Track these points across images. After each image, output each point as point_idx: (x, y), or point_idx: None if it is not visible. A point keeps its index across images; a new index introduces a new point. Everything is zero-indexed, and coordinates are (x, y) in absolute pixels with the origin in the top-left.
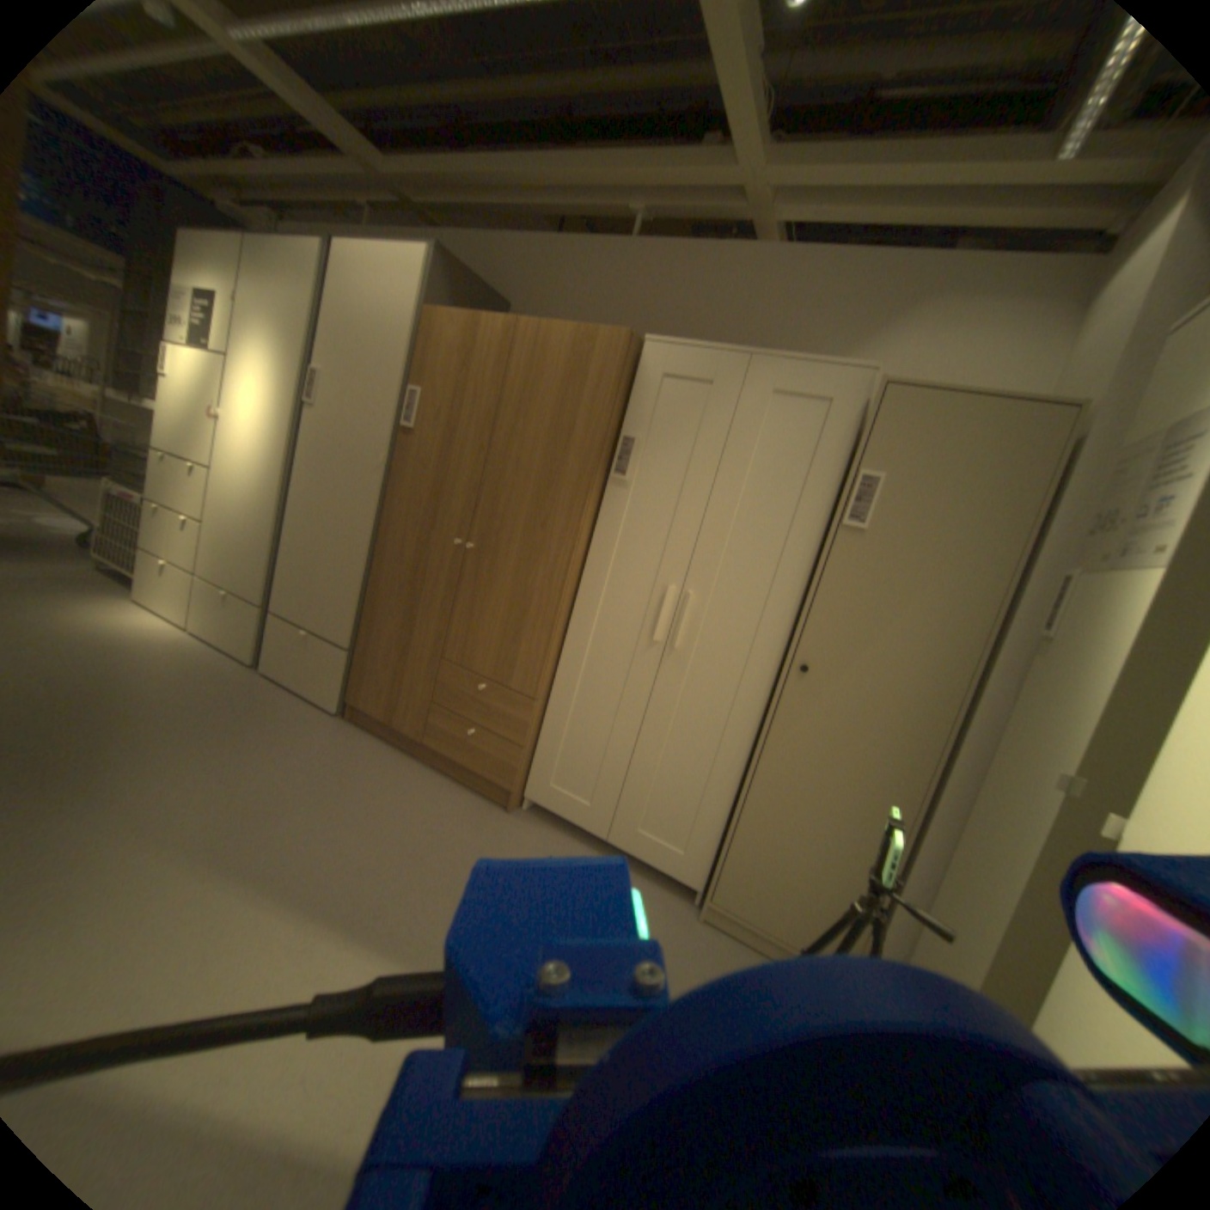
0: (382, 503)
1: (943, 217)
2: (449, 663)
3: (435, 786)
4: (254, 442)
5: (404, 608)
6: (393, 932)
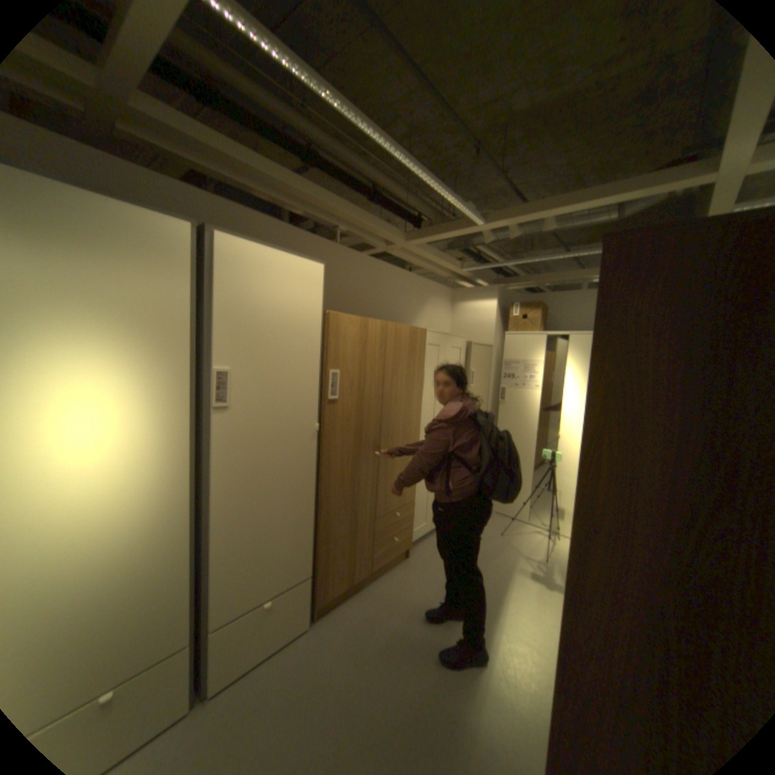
0: (317, 456)
1: (427, 268)
2: (380, 517)
3: (387, 579)
4: (126, 475)
5: (351, 509)
6: (491, 592)
